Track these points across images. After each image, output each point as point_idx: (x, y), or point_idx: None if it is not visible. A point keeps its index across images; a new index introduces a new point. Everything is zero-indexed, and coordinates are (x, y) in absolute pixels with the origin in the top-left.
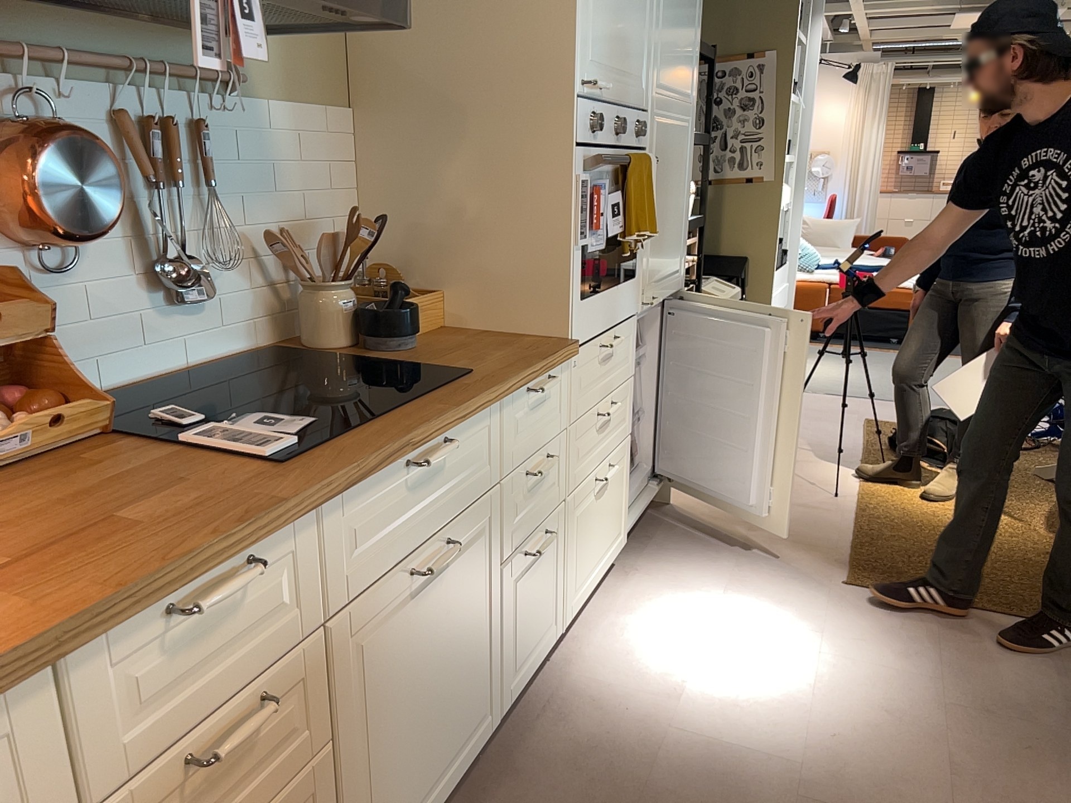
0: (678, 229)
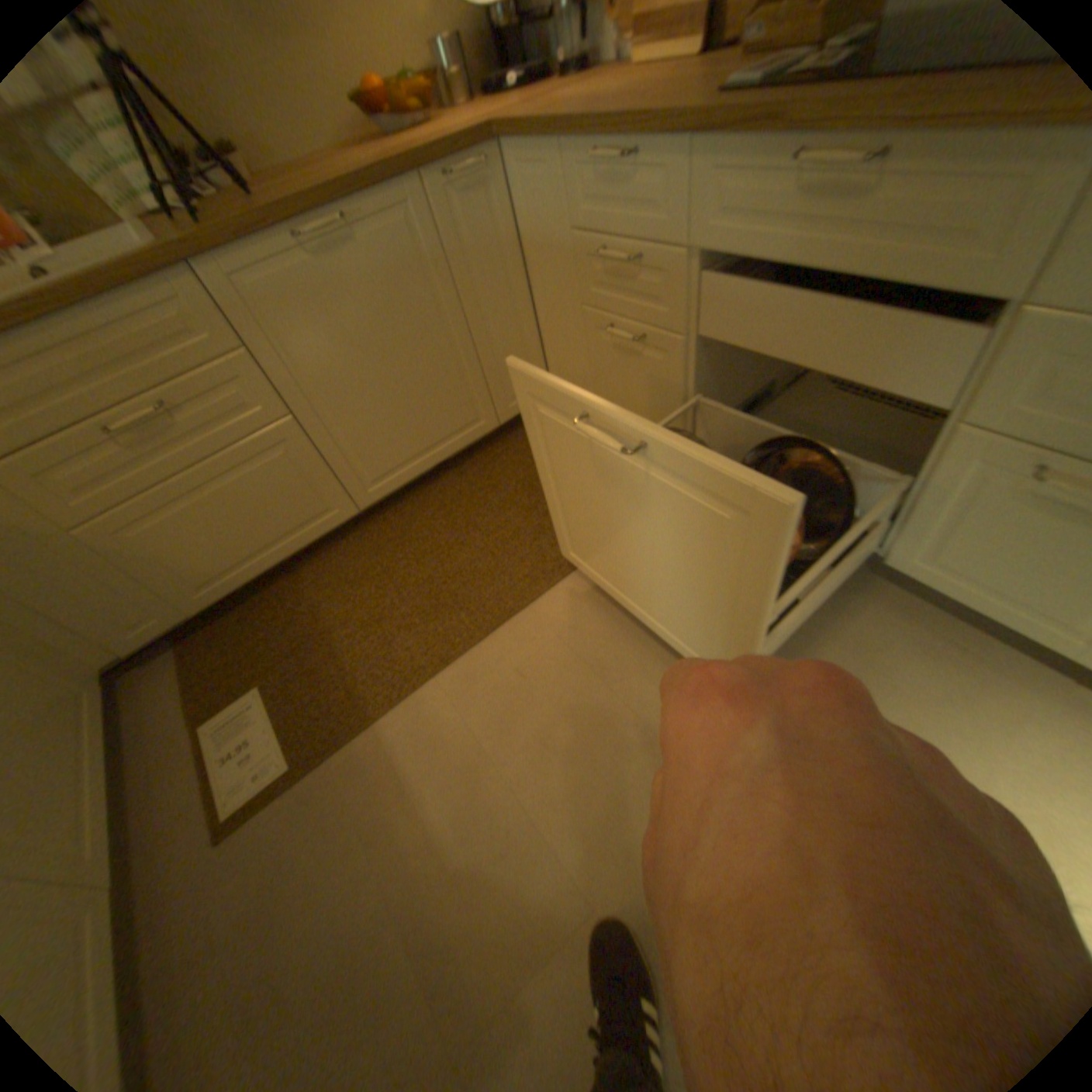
0: None
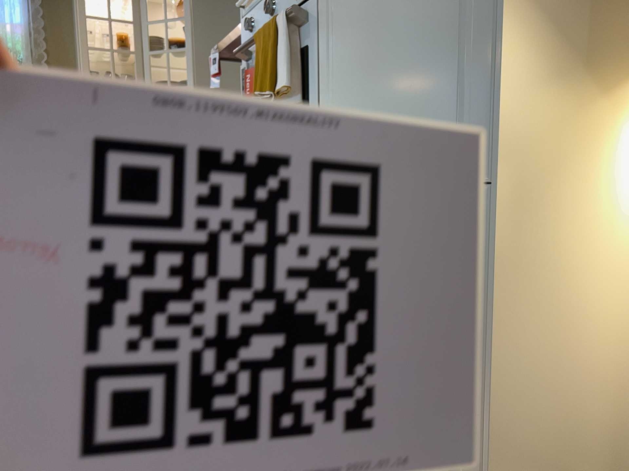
0: (443, 56)
